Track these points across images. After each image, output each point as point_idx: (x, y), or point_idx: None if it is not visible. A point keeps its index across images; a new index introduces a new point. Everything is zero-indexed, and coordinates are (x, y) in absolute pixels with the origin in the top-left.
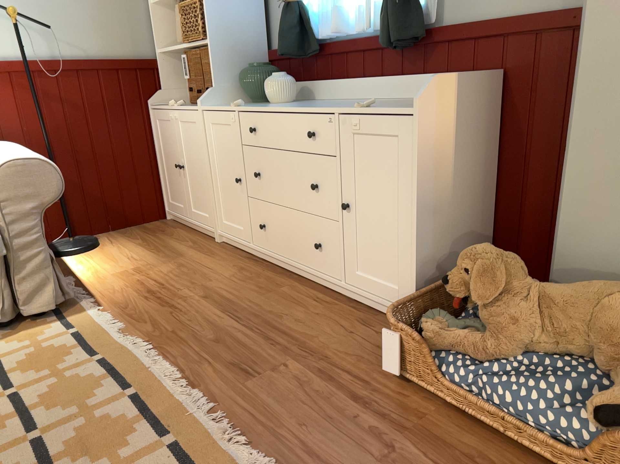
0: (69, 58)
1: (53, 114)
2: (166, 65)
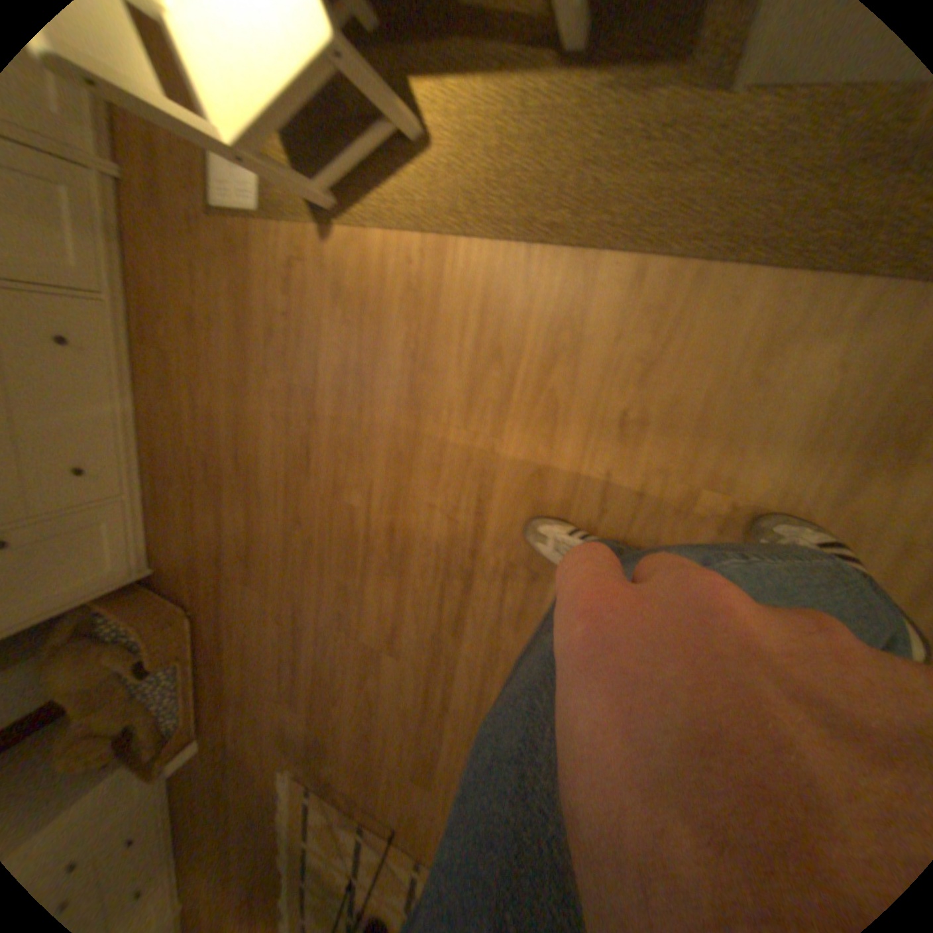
0: None
1: None
2: None
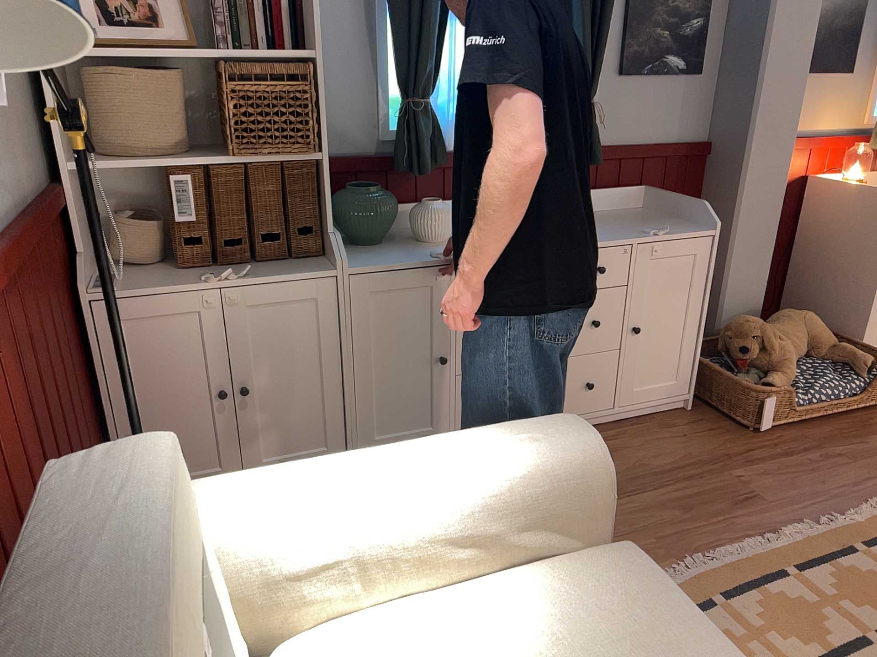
0: (0, 216)
1: (28, 386)
2: (75, 193)
